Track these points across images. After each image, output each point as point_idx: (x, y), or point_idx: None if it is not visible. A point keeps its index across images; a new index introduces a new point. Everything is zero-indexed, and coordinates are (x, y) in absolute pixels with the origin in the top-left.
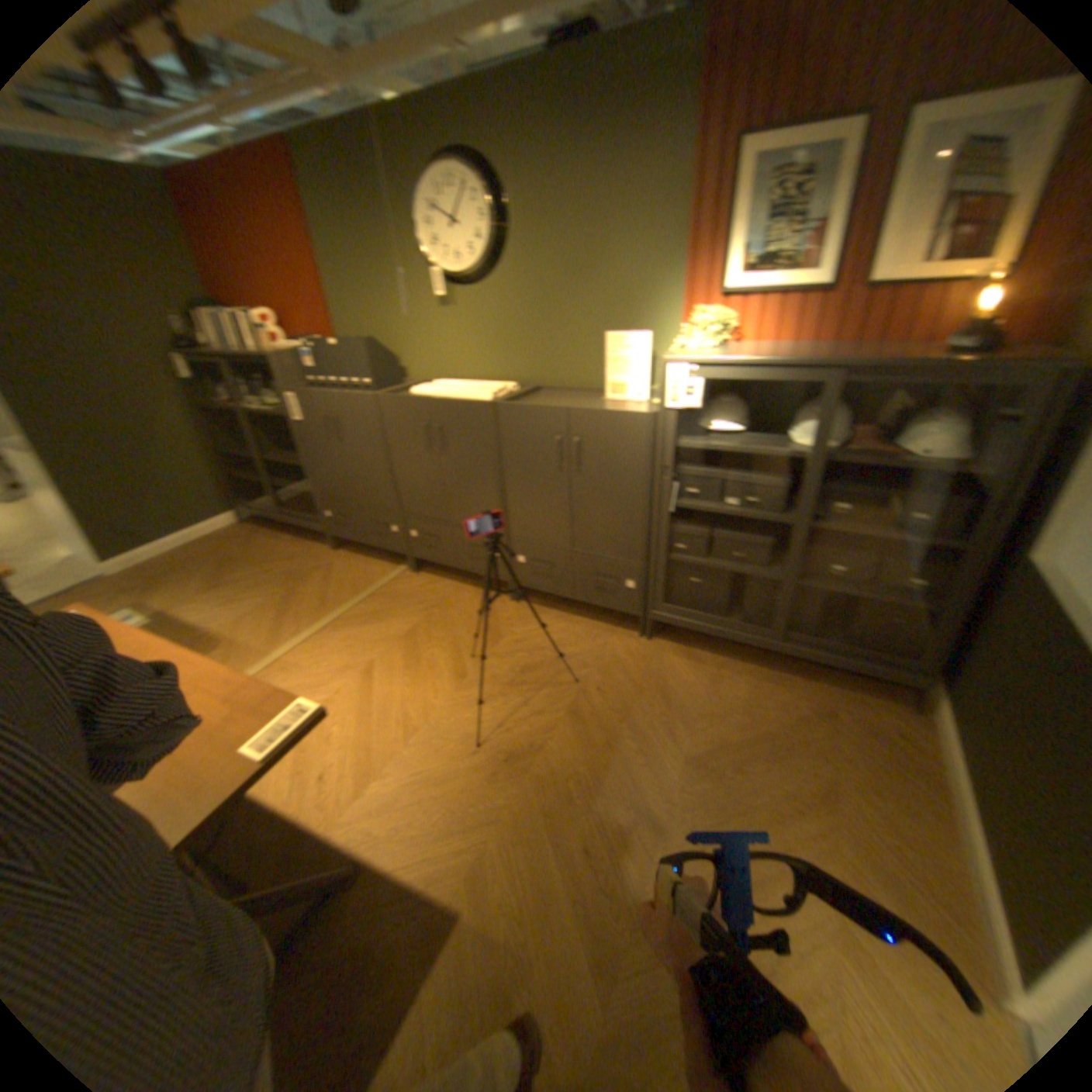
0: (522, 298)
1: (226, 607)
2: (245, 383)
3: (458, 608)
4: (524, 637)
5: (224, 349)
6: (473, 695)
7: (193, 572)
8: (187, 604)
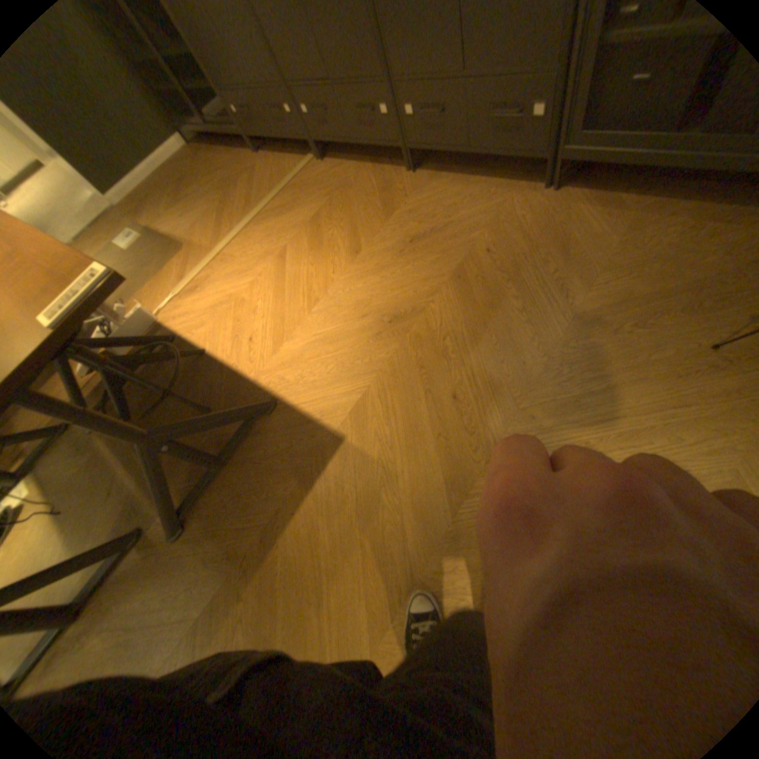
0: None
1: (185, 215)
2: None
3: (358, 187)
4: (418, 206)
5: None
6: (366, 267)
7: (163, 190)
8: (162, 217)
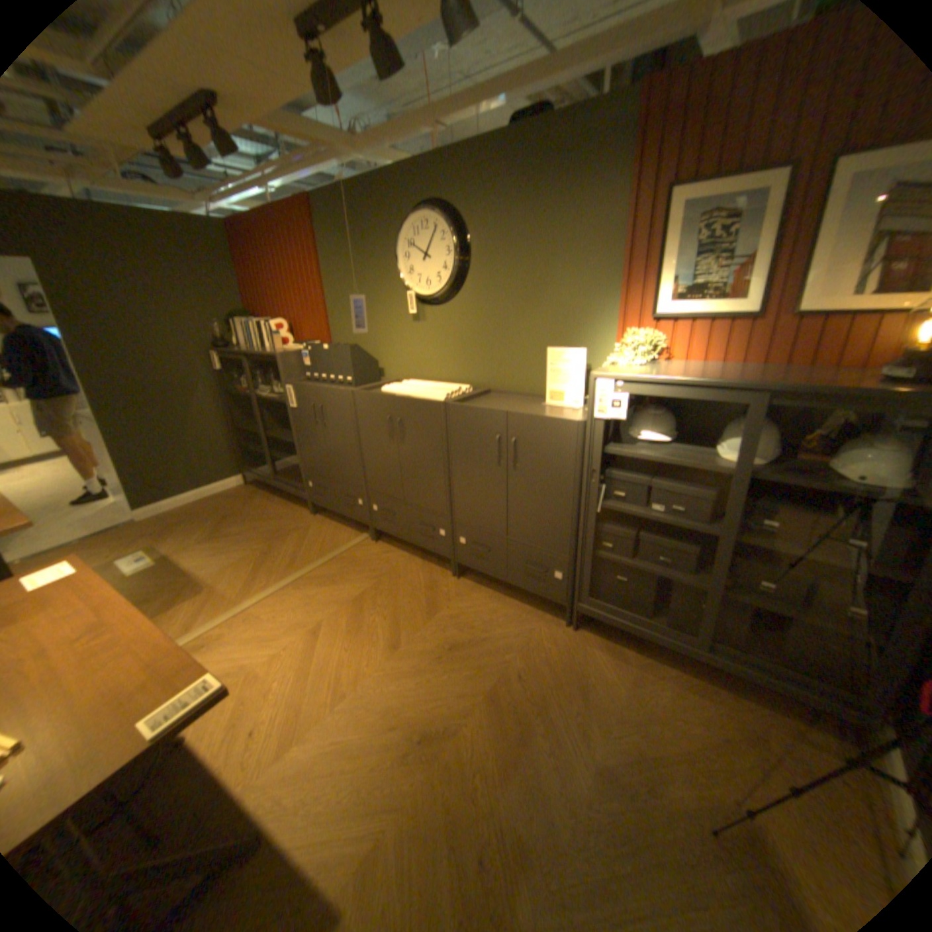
0: (480, 315)
1: (218, 555)
2: (263, 374)
3: (405, 577)
4: (458, 613)
5: (251, 347)
6: (401, 666)
7: (201, 521)
8: (189, 549)
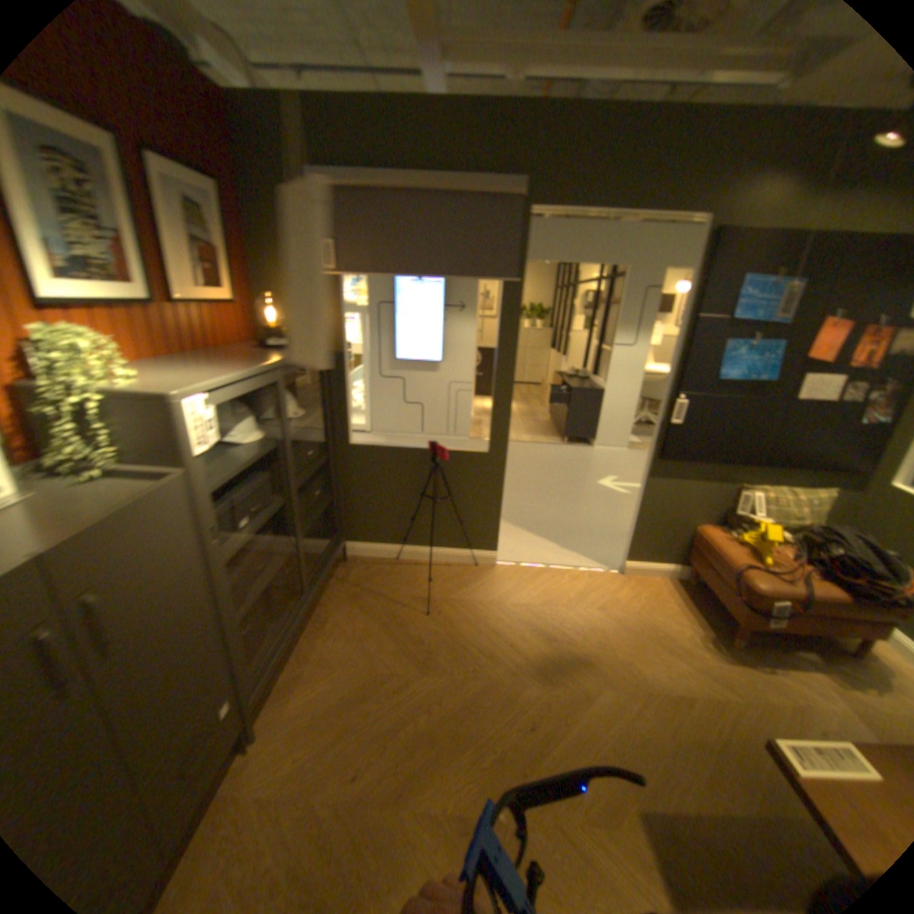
0: None
1: None
2: None
3: None
4: None
5: None
6: None
7: None
8: None
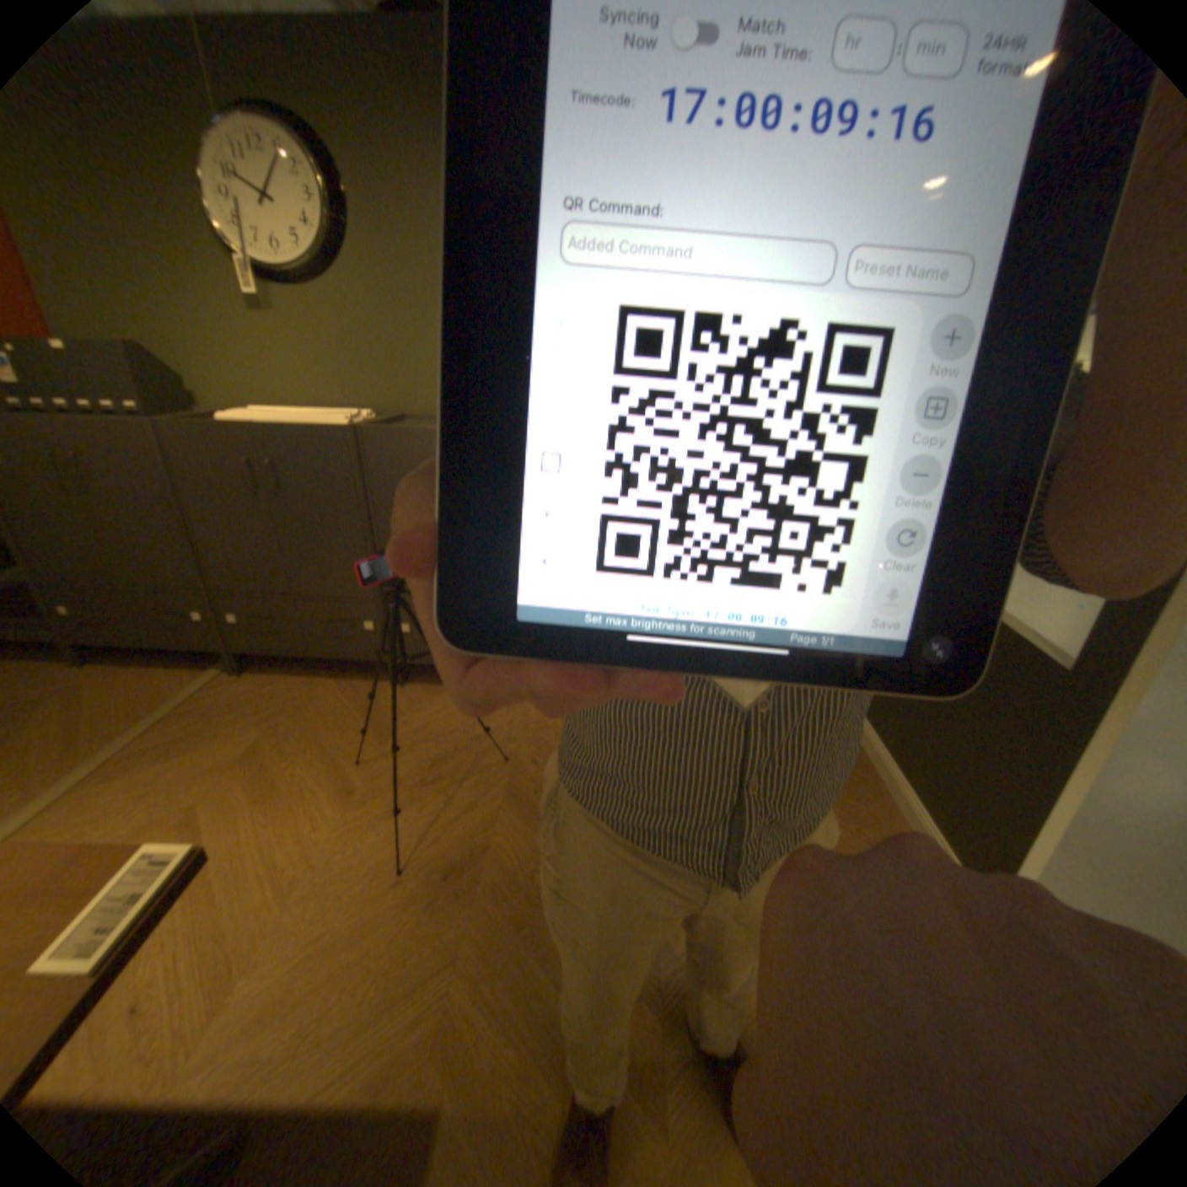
0: (374, 302)
1: None
2: None
3: (320, 705)
4: (424, 722)
5: None
6: (374, 807)
7: None
8: None
